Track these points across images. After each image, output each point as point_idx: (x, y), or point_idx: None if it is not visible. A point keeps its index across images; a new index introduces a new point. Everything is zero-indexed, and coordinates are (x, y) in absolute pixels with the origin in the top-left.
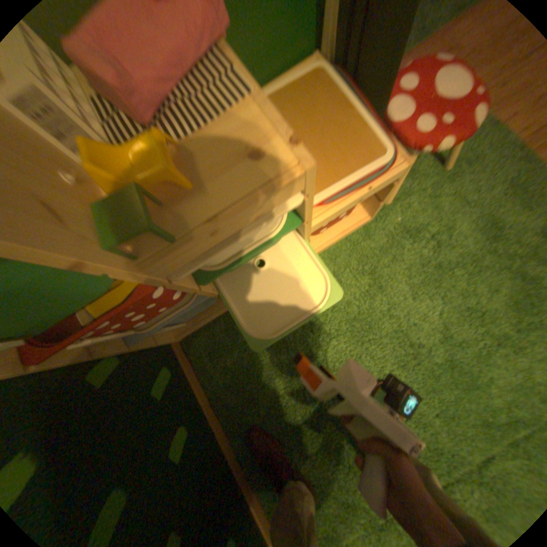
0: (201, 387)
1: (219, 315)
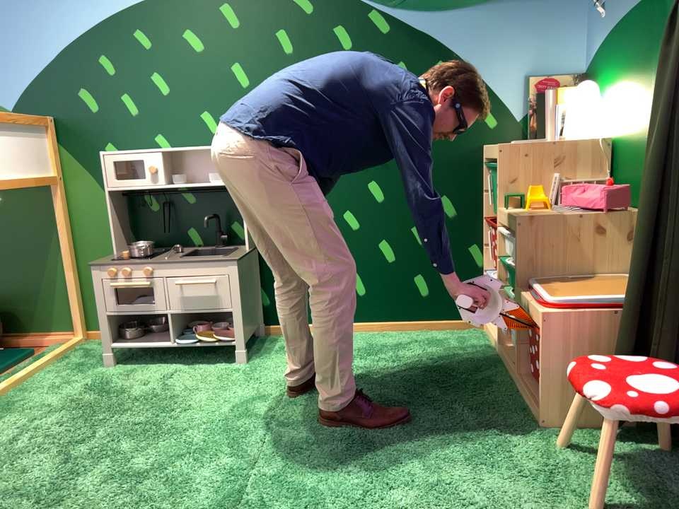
0: (441, 329)
1: (491, 342)
